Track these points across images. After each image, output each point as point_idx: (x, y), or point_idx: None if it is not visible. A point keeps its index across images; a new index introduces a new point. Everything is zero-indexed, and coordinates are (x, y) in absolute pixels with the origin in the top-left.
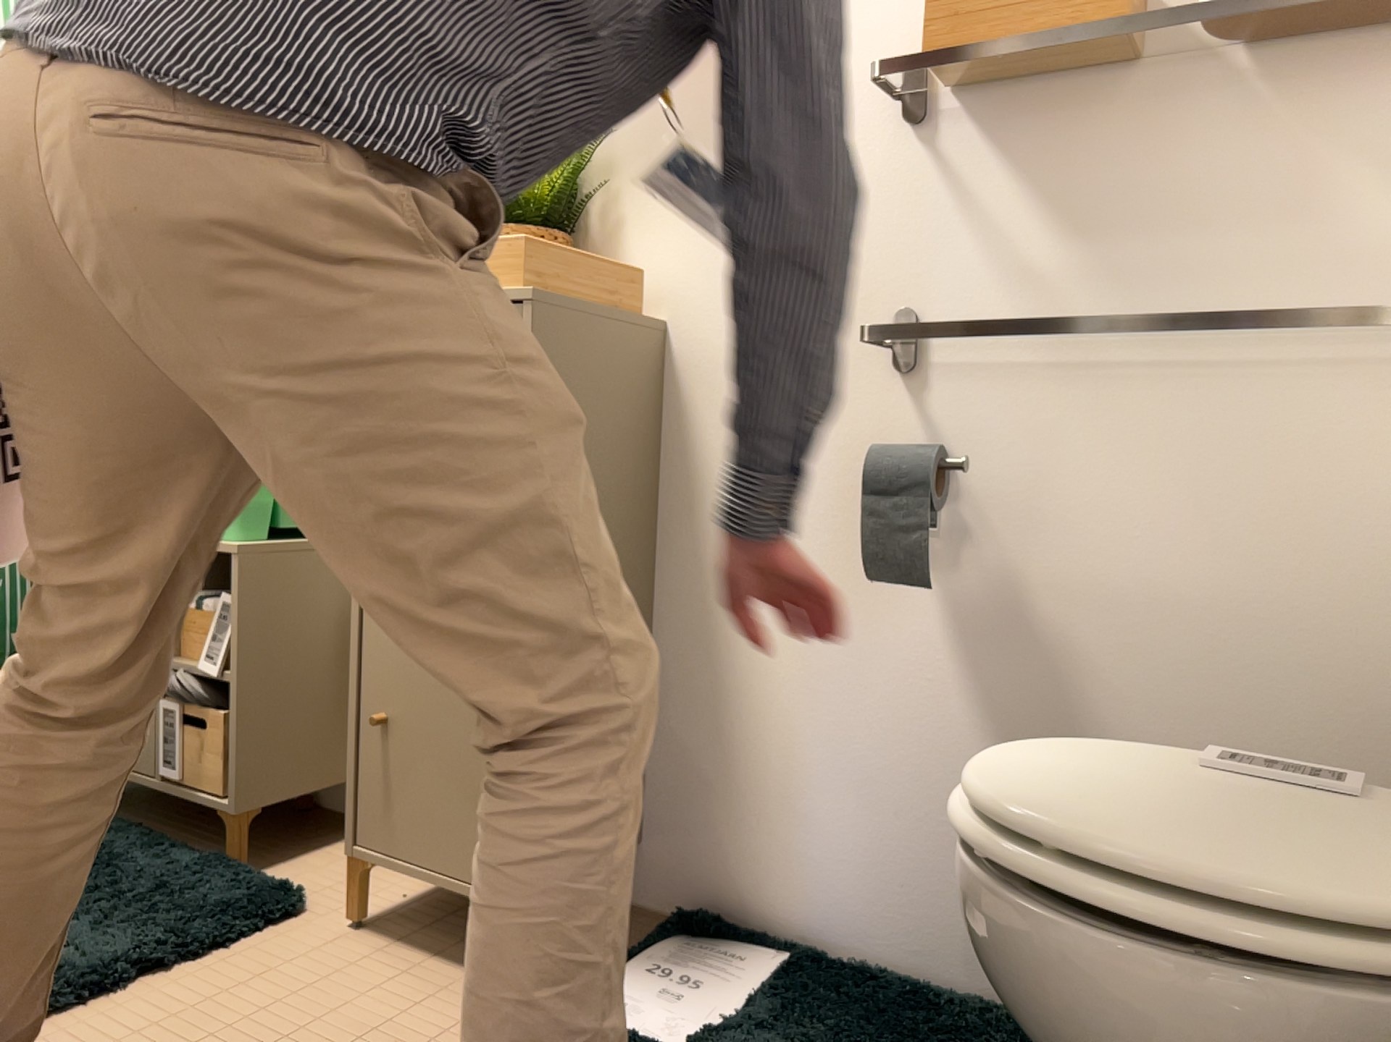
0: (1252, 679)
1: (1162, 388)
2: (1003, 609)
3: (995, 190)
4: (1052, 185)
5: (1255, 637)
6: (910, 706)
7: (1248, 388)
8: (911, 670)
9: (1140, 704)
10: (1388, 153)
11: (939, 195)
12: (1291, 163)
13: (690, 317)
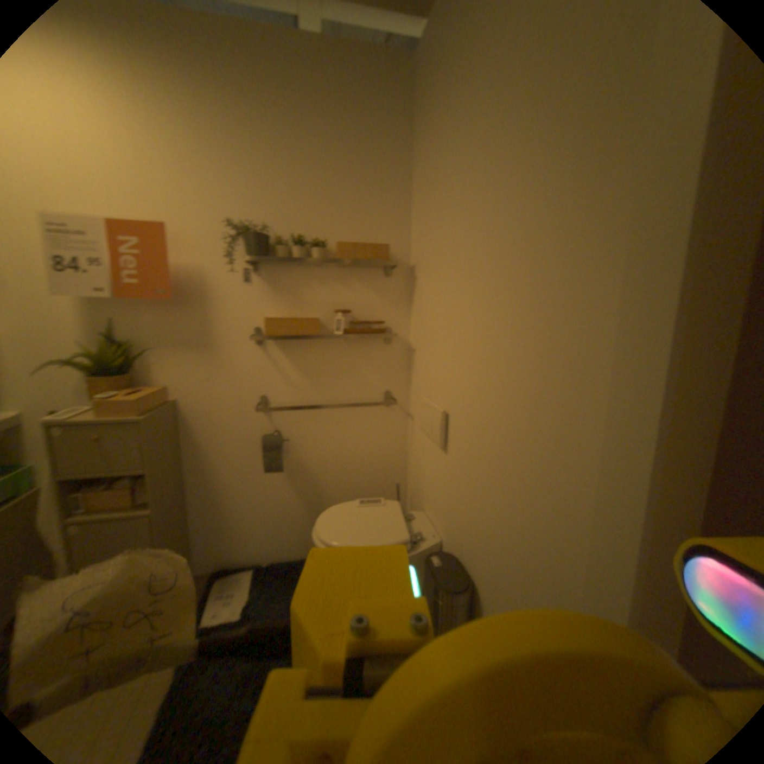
0: (357, 471)
1: (333, 411)
2: (300, 467)
3: (286, 362)
4: (302, 362)
5: (357, 463)
6: (277, 497)
7: (351, 410)
8: (277, 488)
9: (335, 482)
10: (374, 360)
11: (270, 362)
12: (356, 361)
13: (185, 397)
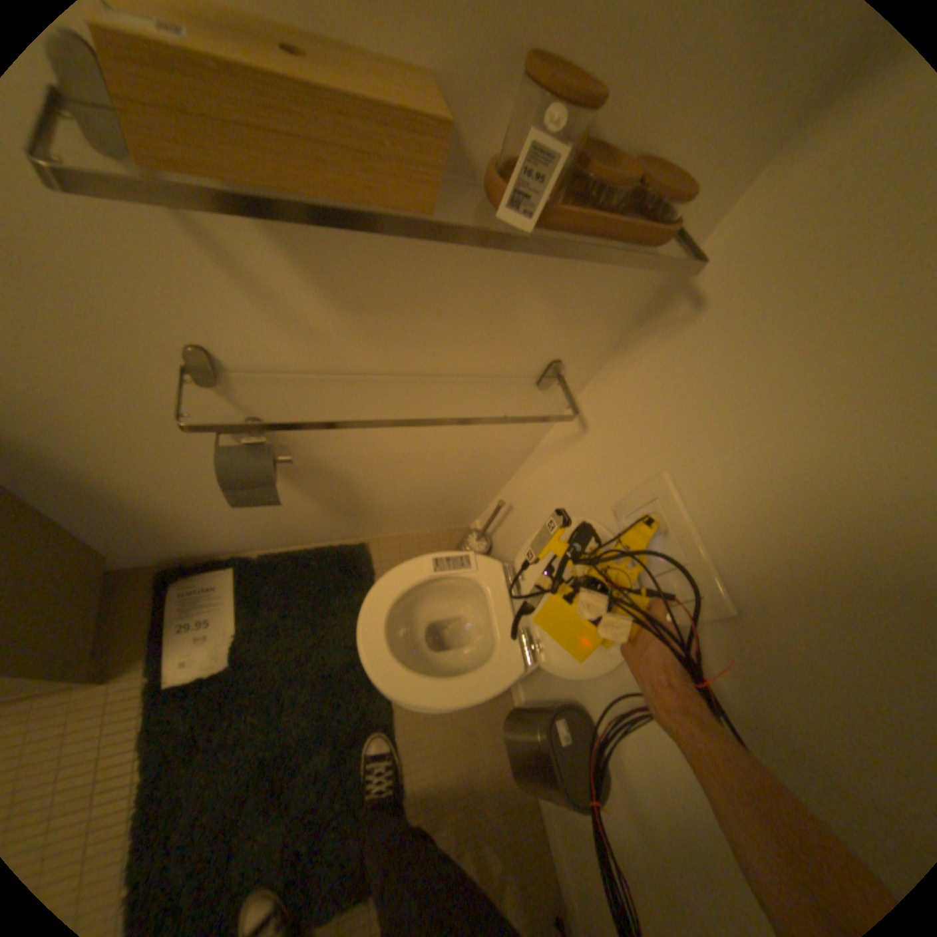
0: (429, 471)
1: (408, 391)
2: (315, 469)
3: (270, 256)
4: (331, 263)
5: (433, 462)
6: None
7: (453, 392)
8: None
9: (383, 483)
10: (564, 290)
11: (198, 247)
12: (514, 285)
13: None
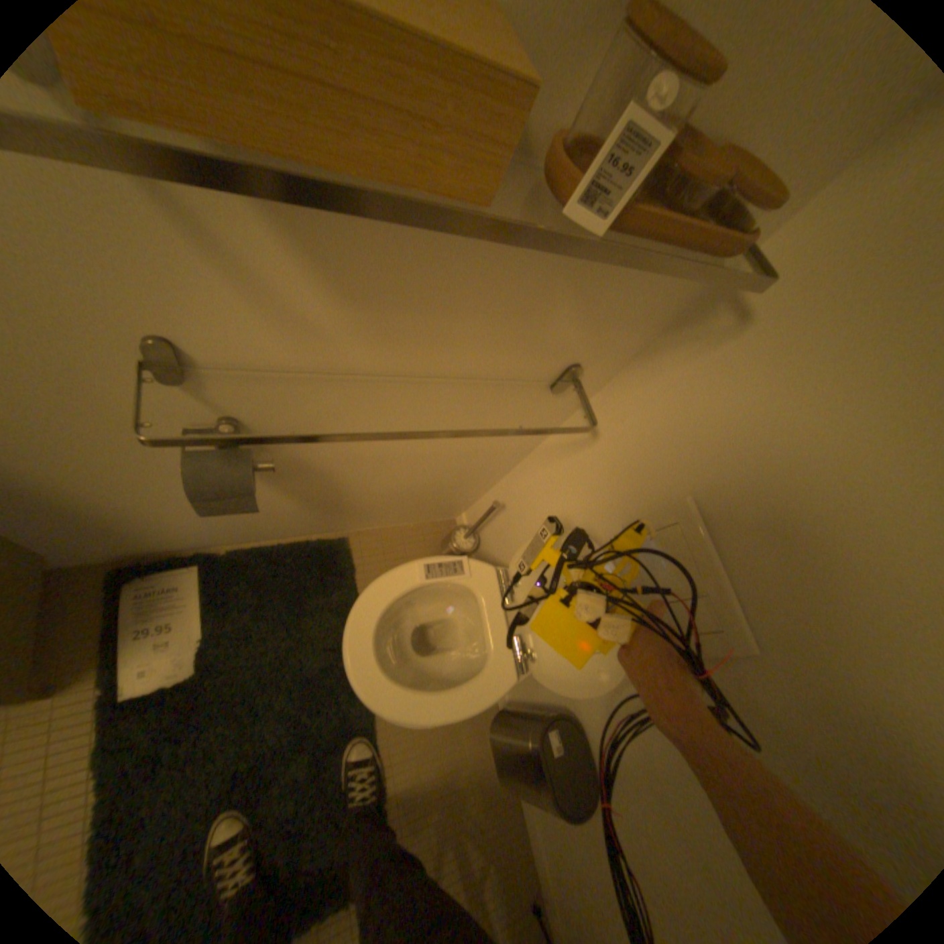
0: (422, 470)
1: (411, 392)
2: (297, 469)
3: (260, 233)
4: (338, 247)
5: (427, 462)
6: None
7: (460, 393)
8: None
9: (371, 481)
10: (601, 292)
11: (163, 216)
12: (548, 283)
13: None
